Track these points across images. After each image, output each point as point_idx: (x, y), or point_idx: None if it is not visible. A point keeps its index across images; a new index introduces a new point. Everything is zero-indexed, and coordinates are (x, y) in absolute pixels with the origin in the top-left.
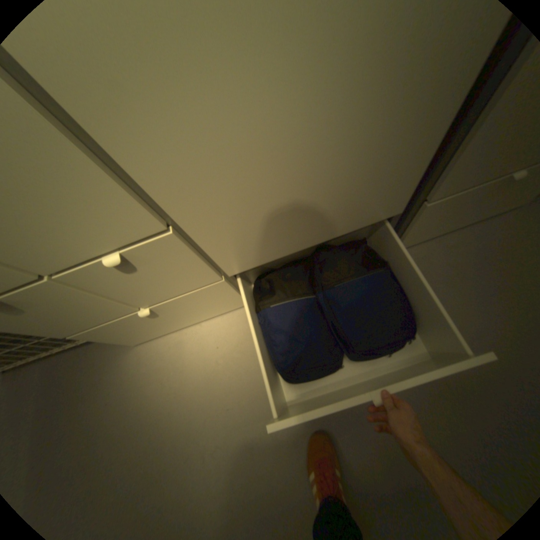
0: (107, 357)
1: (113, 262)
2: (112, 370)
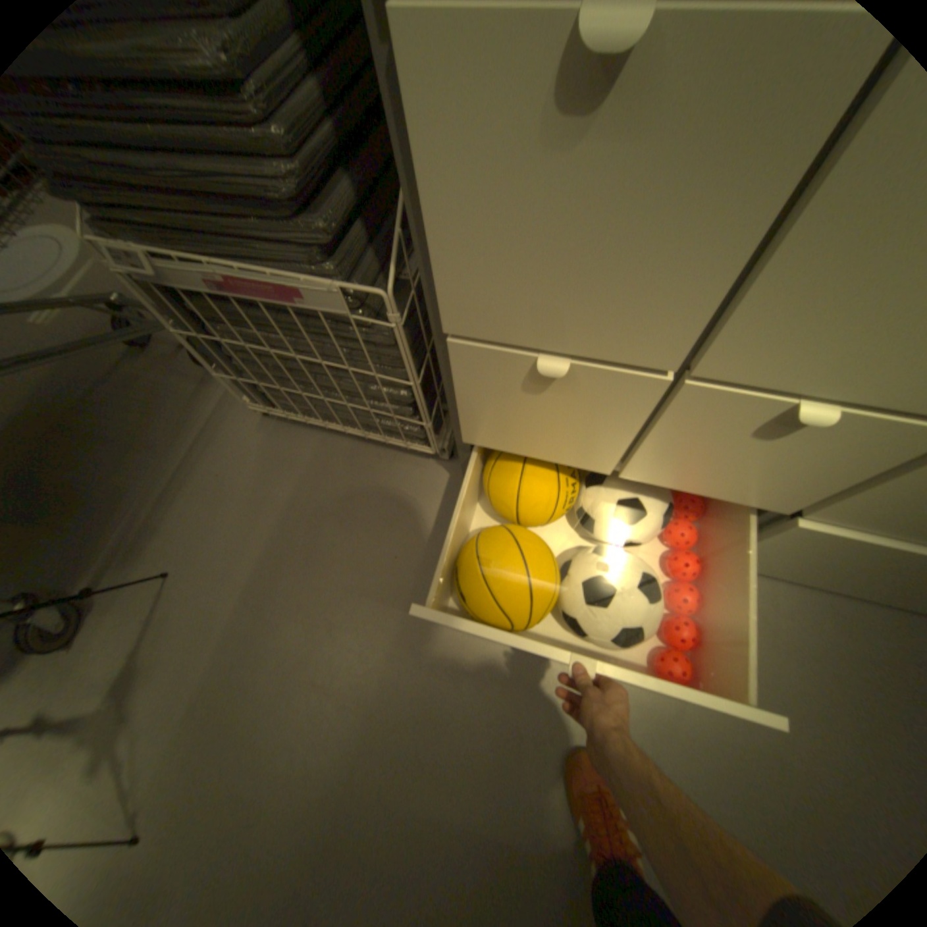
0: (424, 489)
1: (819, 420)
2: (426, 513)
